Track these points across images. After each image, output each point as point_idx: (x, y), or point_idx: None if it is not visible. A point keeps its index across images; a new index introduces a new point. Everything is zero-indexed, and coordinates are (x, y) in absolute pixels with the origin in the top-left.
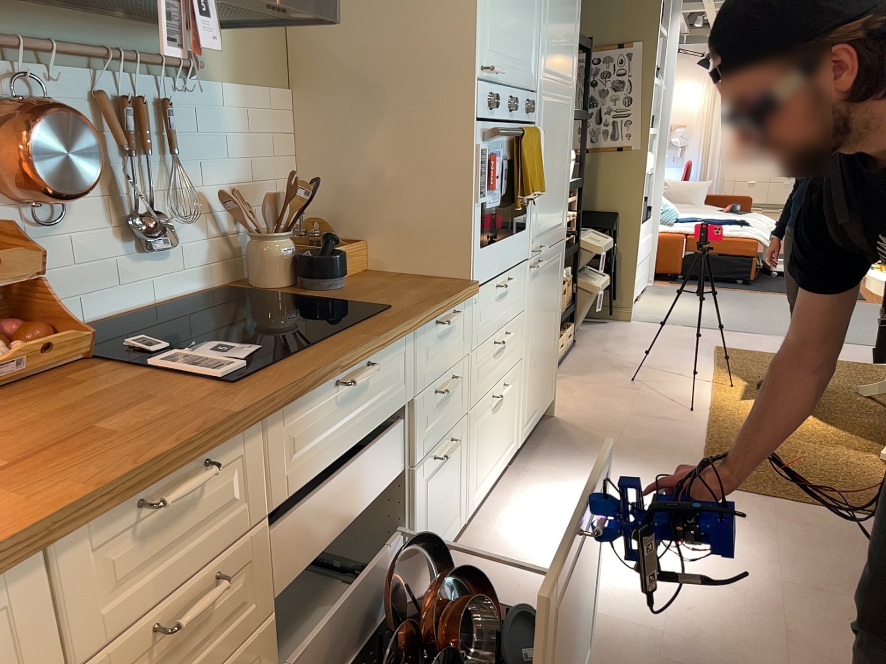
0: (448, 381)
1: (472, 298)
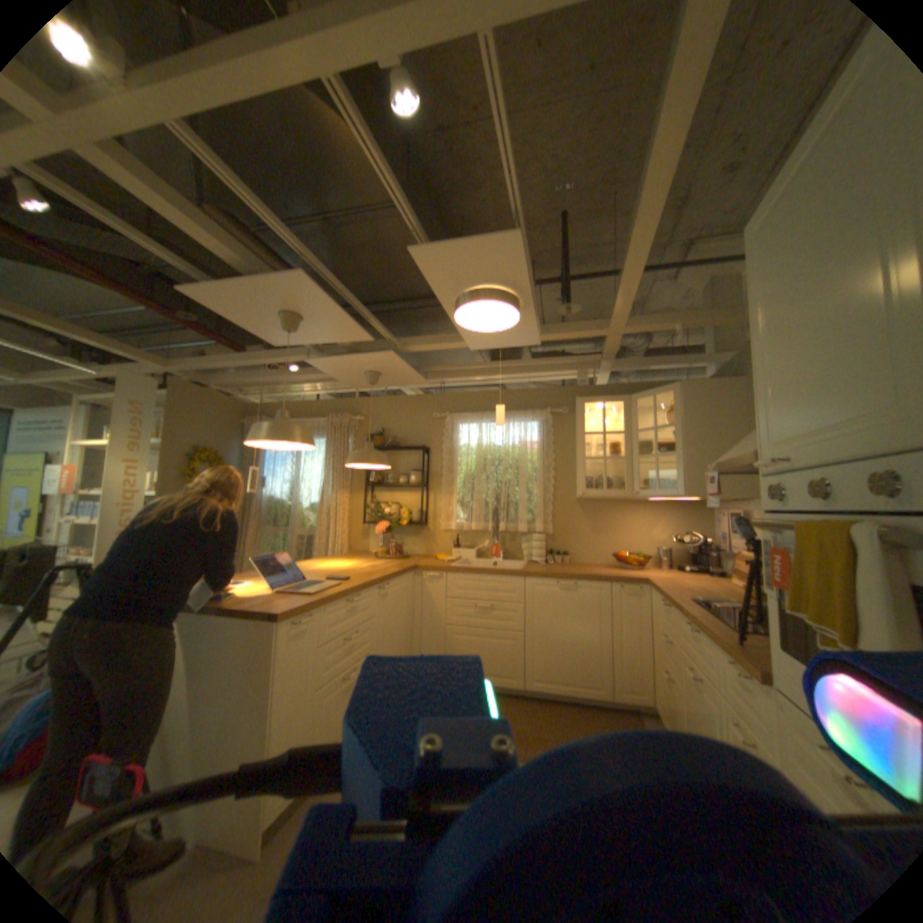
0: (742, 734)
1: (773, 698)
